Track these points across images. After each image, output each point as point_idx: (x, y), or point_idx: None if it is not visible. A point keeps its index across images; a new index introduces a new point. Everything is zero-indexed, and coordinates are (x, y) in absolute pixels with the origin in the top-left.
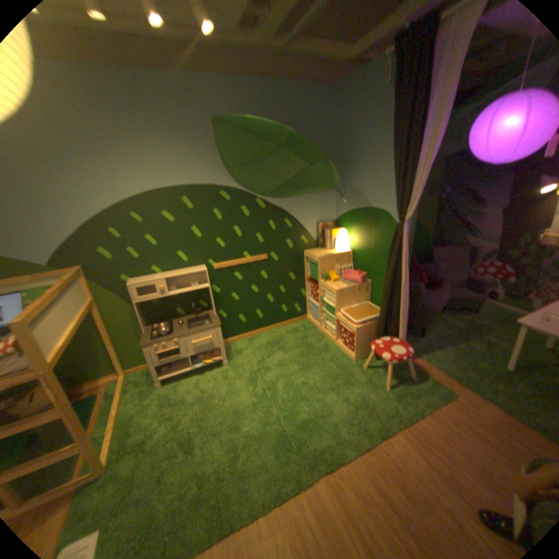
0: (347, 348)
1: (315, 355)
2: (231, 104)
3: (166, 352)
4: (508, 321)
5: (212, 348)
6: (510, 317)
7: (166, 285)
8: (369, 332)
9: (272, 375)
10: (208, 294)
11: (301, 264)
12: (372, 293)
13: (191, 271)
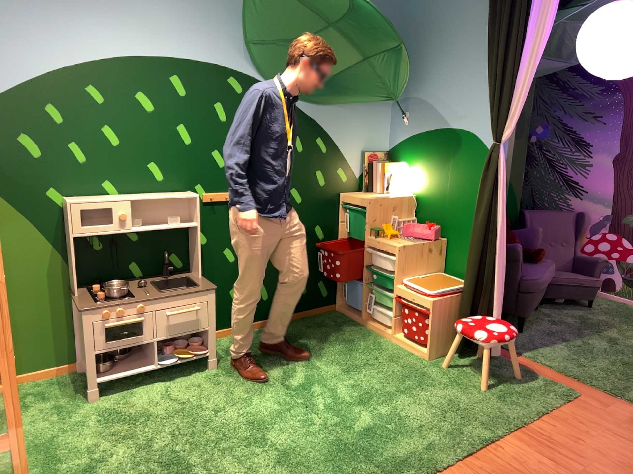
0: (412, 342)
1: (363, 353)
2: None
3: (121, 325)
4: (630, 315)
5: (196, 329)
6: (632, 311)
7: (130, 211)
8: (450, 310)
9: (298, 378)
10: (187, 242)
11: (335, 213)
12: (447, 259)
13: (172, 195)
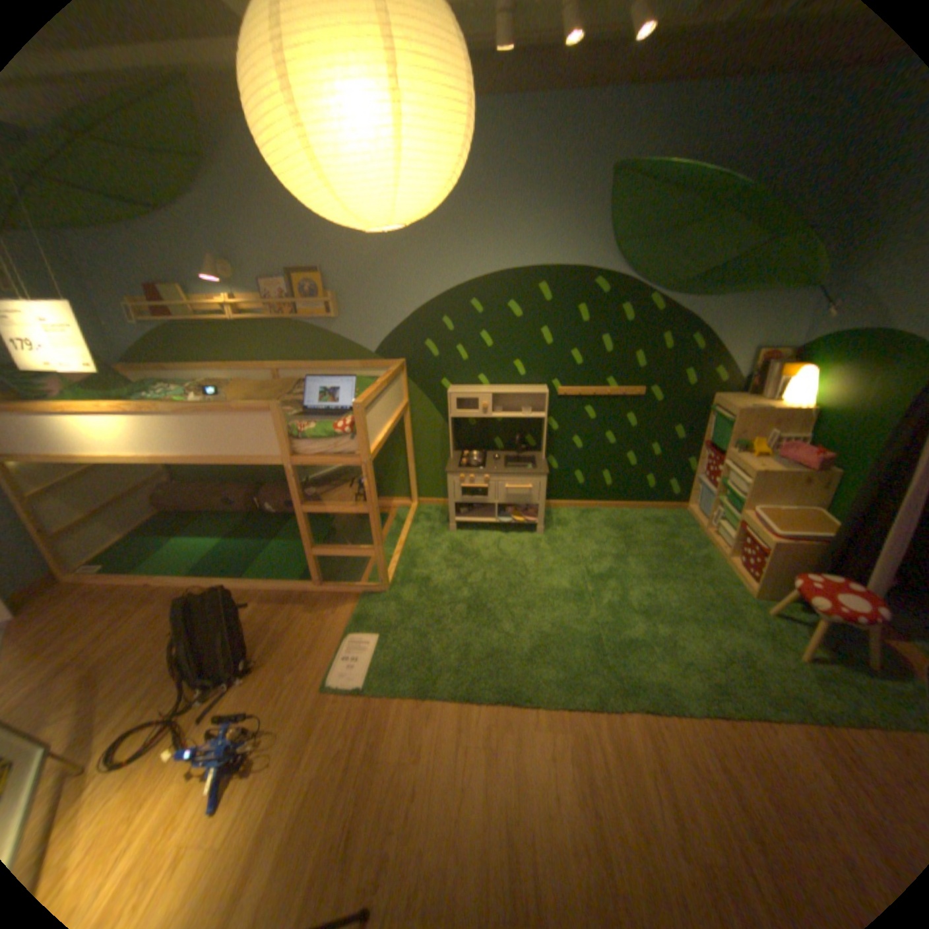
0: (747, 574)
1: (683, 566)
2: (651, 132)
3: (471, 488)
4: None
5: (528, 502)
6: None
7: (490, 403)
8: (802, 559)
9: (602, 568)
10: (539, 428)
11: (704, 415)
12: (836, 496)
13: (526, 391)
